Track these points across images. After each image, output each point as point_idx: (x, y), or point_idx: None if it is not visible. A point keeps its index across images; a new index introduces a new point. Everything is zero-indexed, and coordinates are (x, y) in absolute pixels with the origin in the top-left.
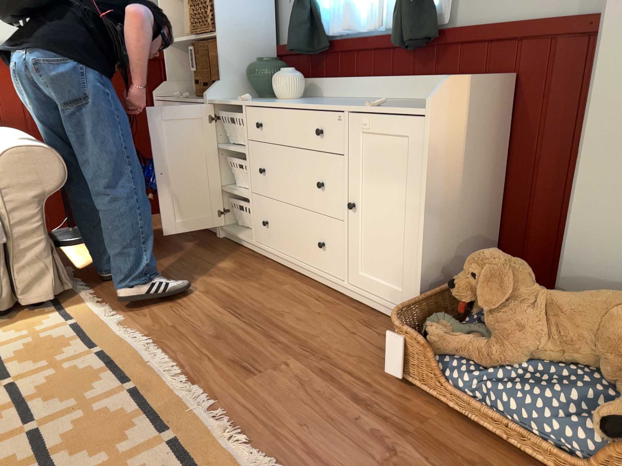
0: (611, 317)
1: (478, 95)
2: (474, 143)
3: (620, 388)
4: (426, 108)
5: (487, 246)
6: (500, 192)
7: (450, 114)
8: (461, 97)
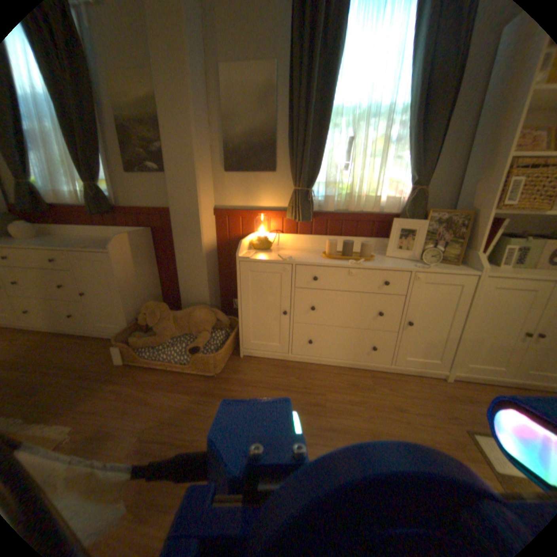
0: (193, 316)
1: (135, 239)
2: (138, 258)
3: (199, 337)
4: (109, 248)
5: (158, 297)
6: (158, 274)
7: (122, 250)
8: (125, 241)
